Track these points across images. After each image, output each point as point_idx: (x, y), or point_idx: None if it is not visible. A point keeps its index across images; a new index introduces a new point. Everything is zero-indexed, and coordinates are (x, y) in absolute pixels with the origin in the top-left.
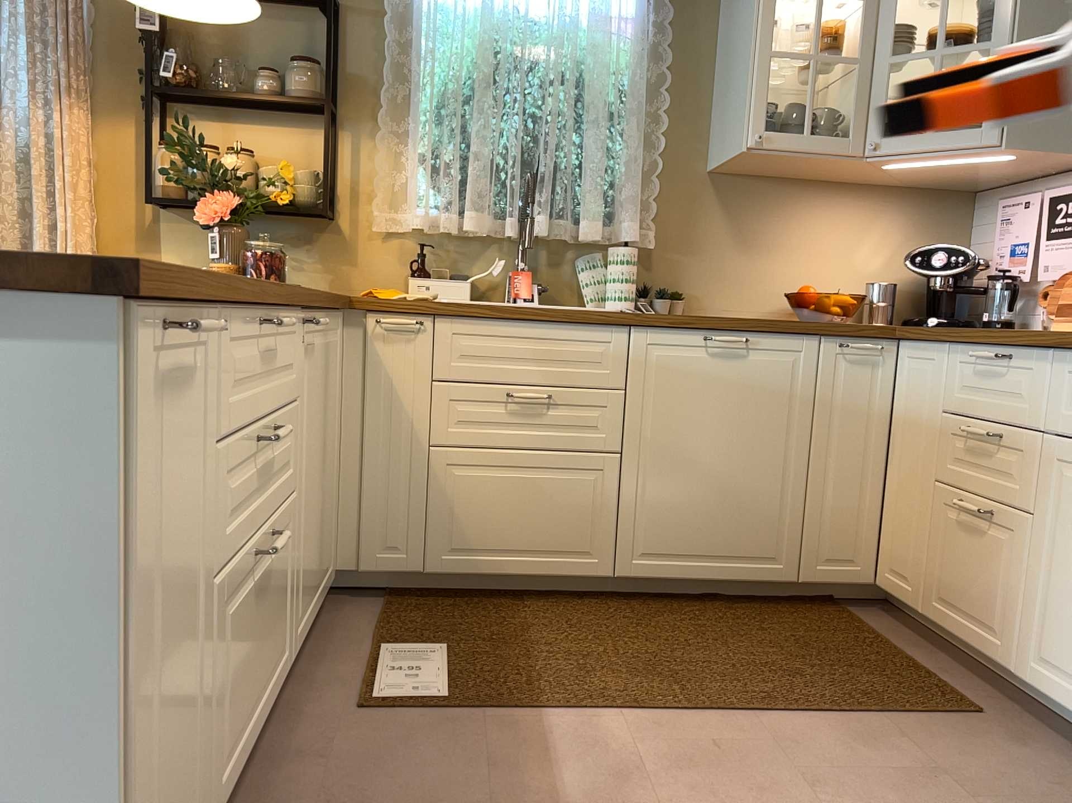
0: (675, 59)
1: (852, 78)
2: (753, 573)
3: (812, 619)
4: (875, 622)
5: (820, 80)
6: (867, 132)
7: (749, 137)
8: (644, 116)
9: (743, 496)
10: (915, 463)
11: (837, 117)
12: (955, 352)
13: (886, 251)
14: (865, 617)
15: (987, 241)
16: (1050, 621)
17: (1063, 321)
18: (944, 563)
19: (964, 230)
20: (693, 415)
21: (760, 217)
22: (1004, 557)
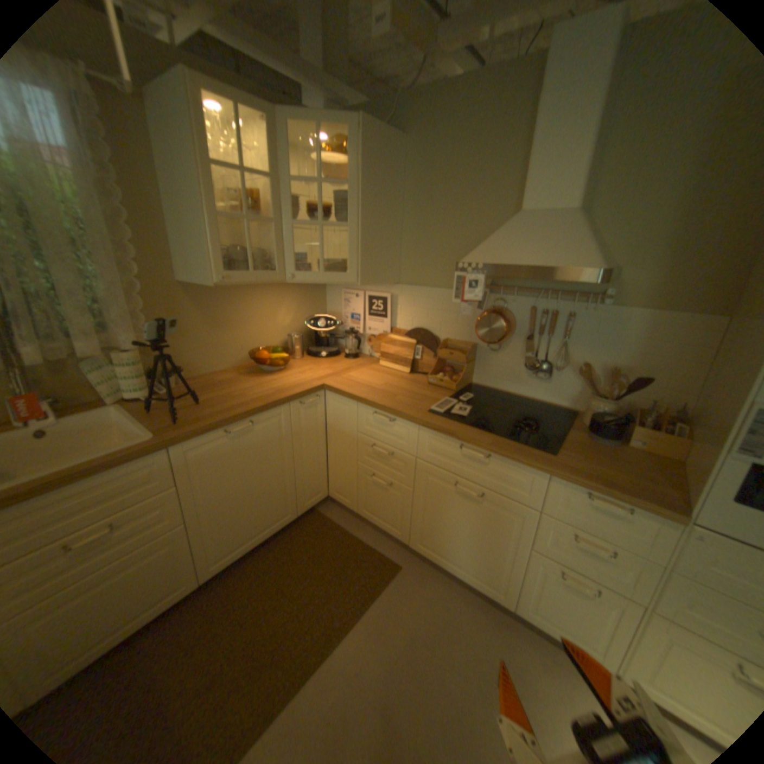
0: (123, 194)
1: (267, 227)
2: (277, 529)
3: (309, 534)
4: (333, 517)
5: (241, 217)
6: (284, 267)
7: (214, 278)
8: (108, 244)
9: (264, 500)
10: (343, 451)
11: (264, 257)
12: (361, 406)
13: (291, 315)
14: (327, 514)
15: (334, 305)
16: (424, 531)
17: (383, 361)
18: (366, 497)
19: (323, 298)
20: (227, 478)
21: (220, 308)
22: (399, 502)
